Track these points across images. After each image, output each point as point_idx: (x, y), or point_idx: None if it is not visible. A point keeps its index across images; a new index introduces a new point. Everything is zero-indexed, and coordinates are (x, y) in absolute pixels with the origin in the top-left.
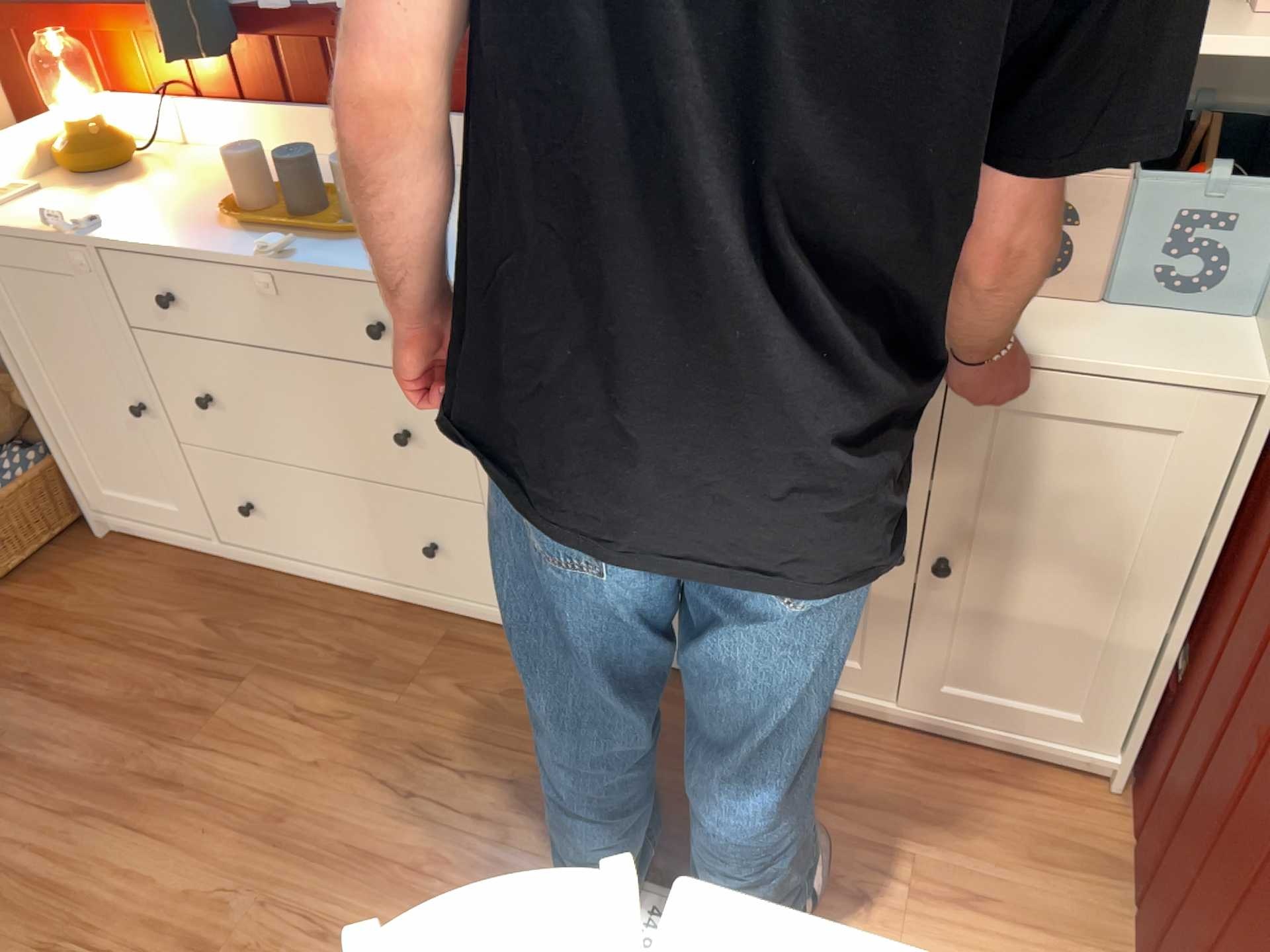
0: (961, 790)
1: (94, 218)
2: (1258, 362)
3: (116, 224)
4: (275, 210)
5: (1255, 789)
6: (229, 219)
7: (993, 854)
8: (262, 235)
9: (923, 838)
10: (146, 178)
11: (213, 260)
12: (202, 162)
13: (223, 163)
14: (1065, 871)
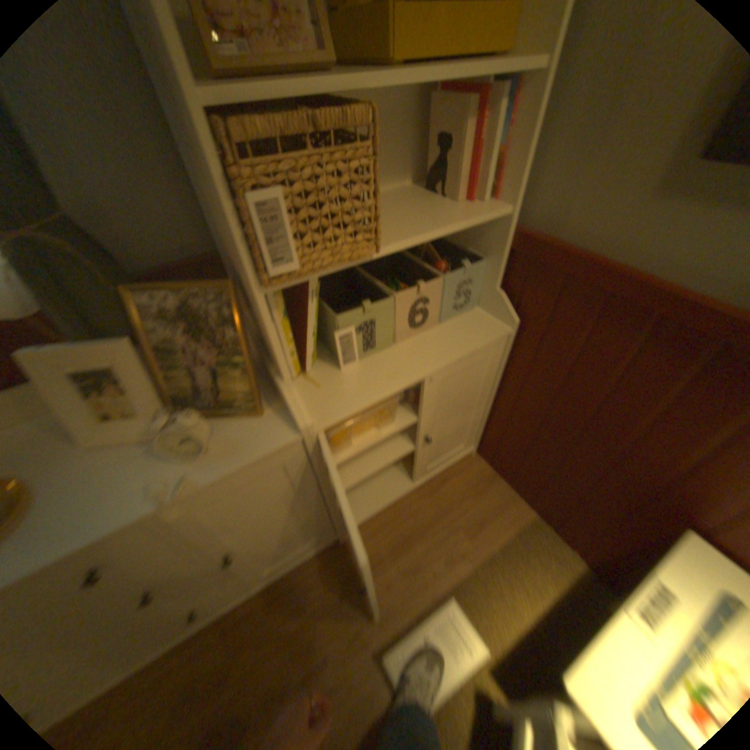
0: (445, 493)
1: None
2: (500, 324)
3: None
4: None
5: (570, 450)
6: None
7: (470, 505)
8: None
9: (453, 519)
10: None
11: None
12: None
13: None
14: (487, 491)
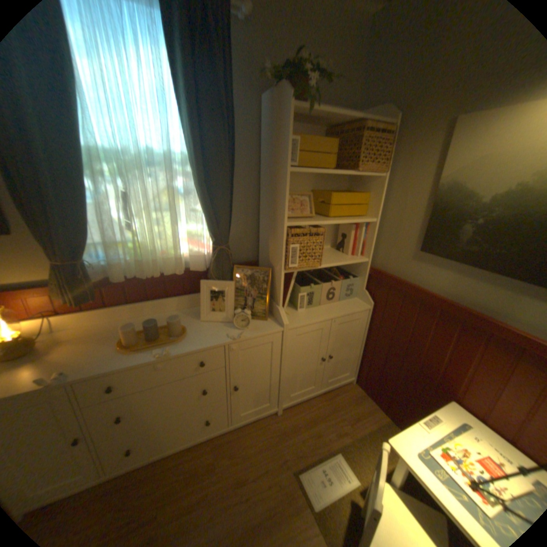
0: (337, 402)
1: (60, 373)
2: (365, 305)
3: (72, 372)
4: (139, 342)
5: (401, 369)
6: (122, 352)
7: (352, 410)
8: (145, 352)
9: (342, 415)
10: (53, 350)
11: (134, 367)
12: (70, 336)
13: (82, 334)
14: (361, 405)
